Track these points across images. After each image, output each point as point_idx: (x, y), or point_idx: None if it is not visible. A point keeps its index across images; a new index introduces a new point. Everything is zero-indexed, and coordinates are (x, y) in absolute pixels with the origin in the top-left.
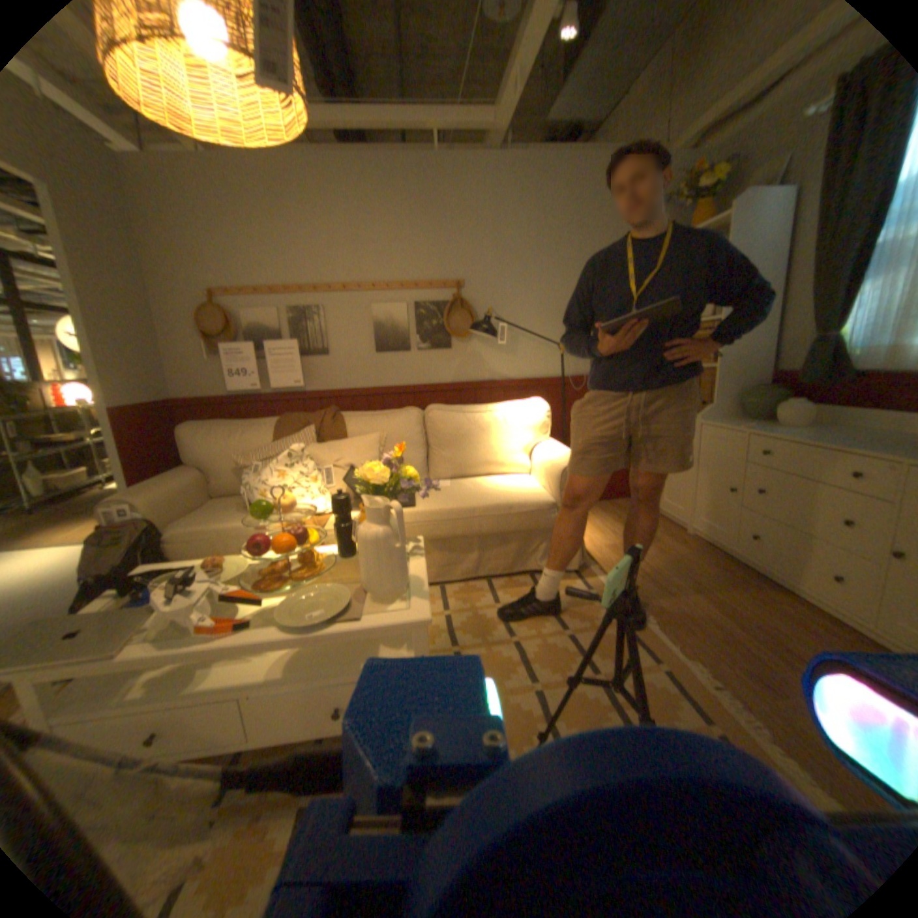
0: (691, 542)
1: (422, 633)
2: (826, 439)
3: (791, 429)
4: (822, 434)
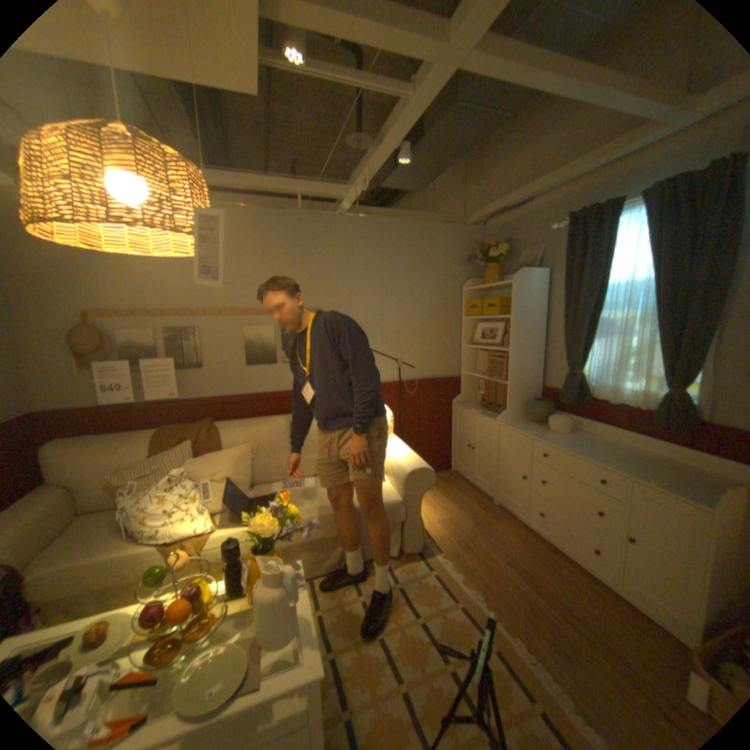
0: (497, 513)
1: (316, 690)
2: (581, 451)
3: (558, 437)
4: (577, 443)
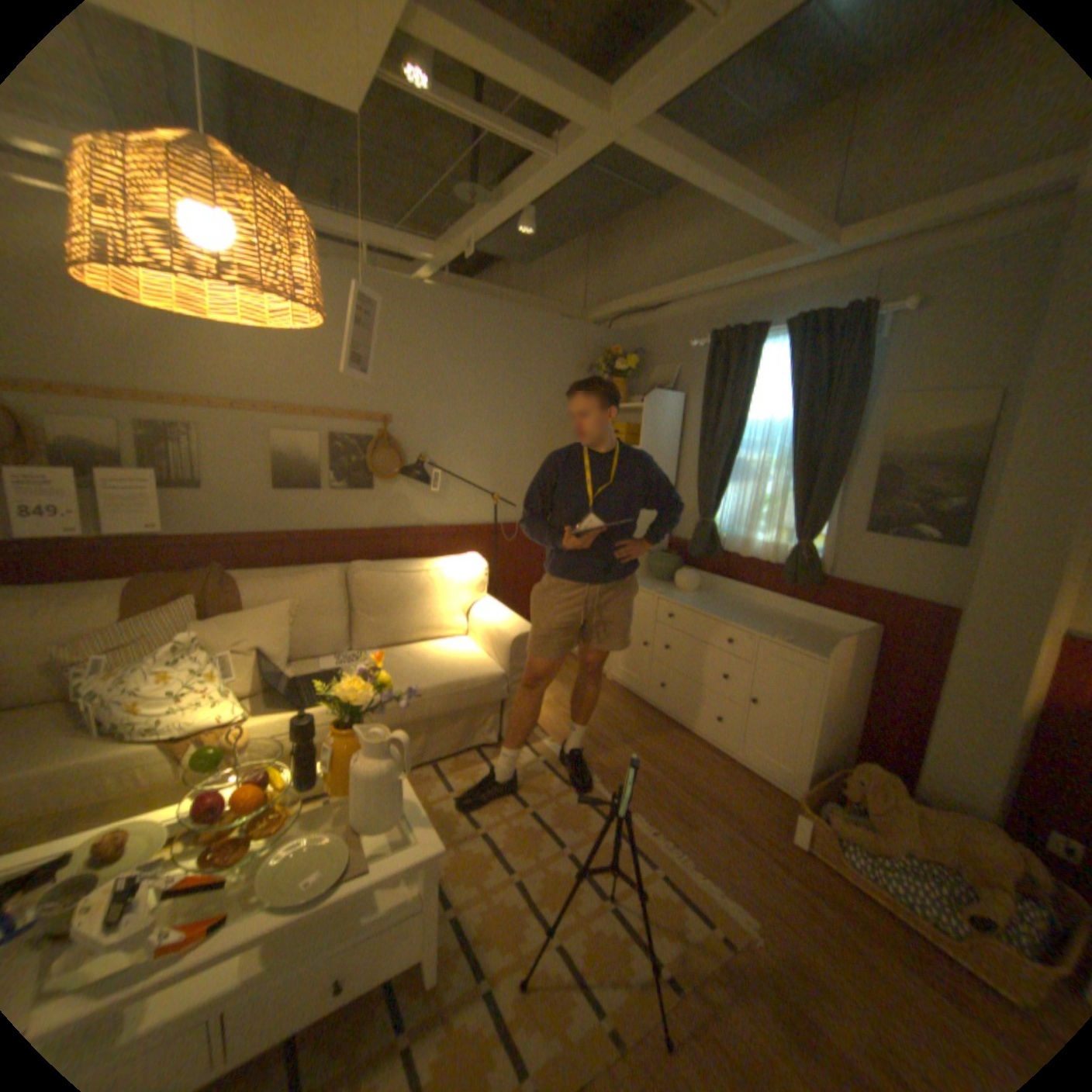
0: (610, 690)
1: (434, 868)
2: (709, 610)
3: (684, 595)
4: (705, 602)
